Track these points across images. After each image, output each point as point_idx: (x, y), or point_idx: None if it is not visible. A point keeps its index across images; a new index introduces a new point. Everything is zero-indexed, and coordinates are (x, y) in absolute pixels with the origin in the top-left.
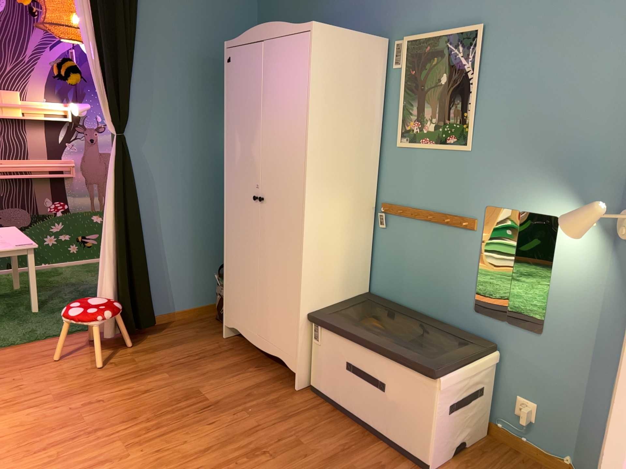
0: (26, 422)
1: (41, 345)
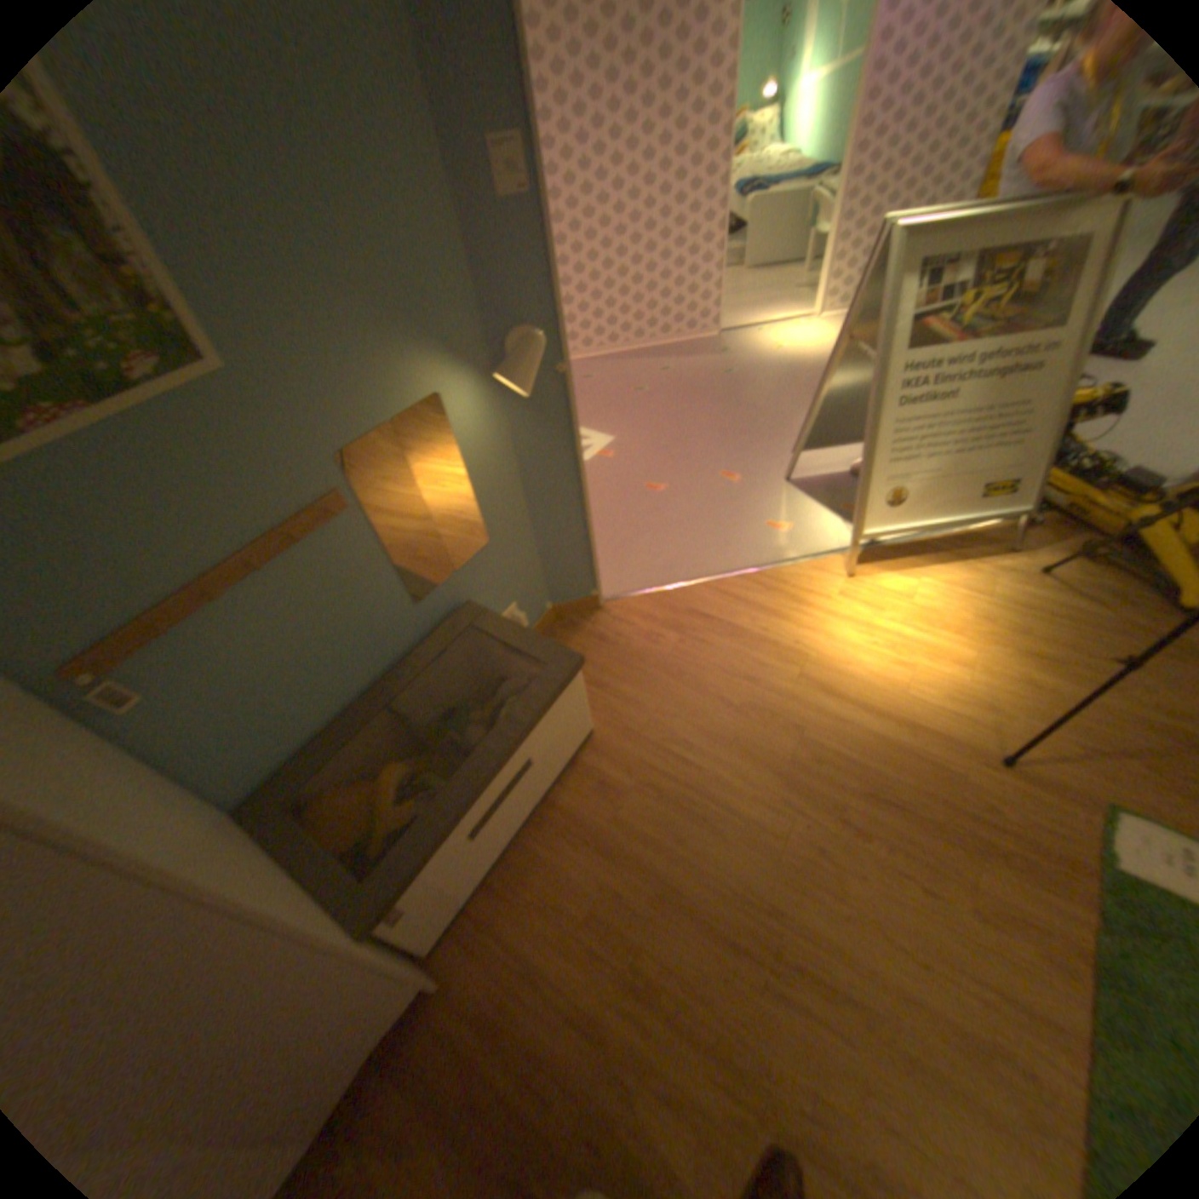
0: None
1: None
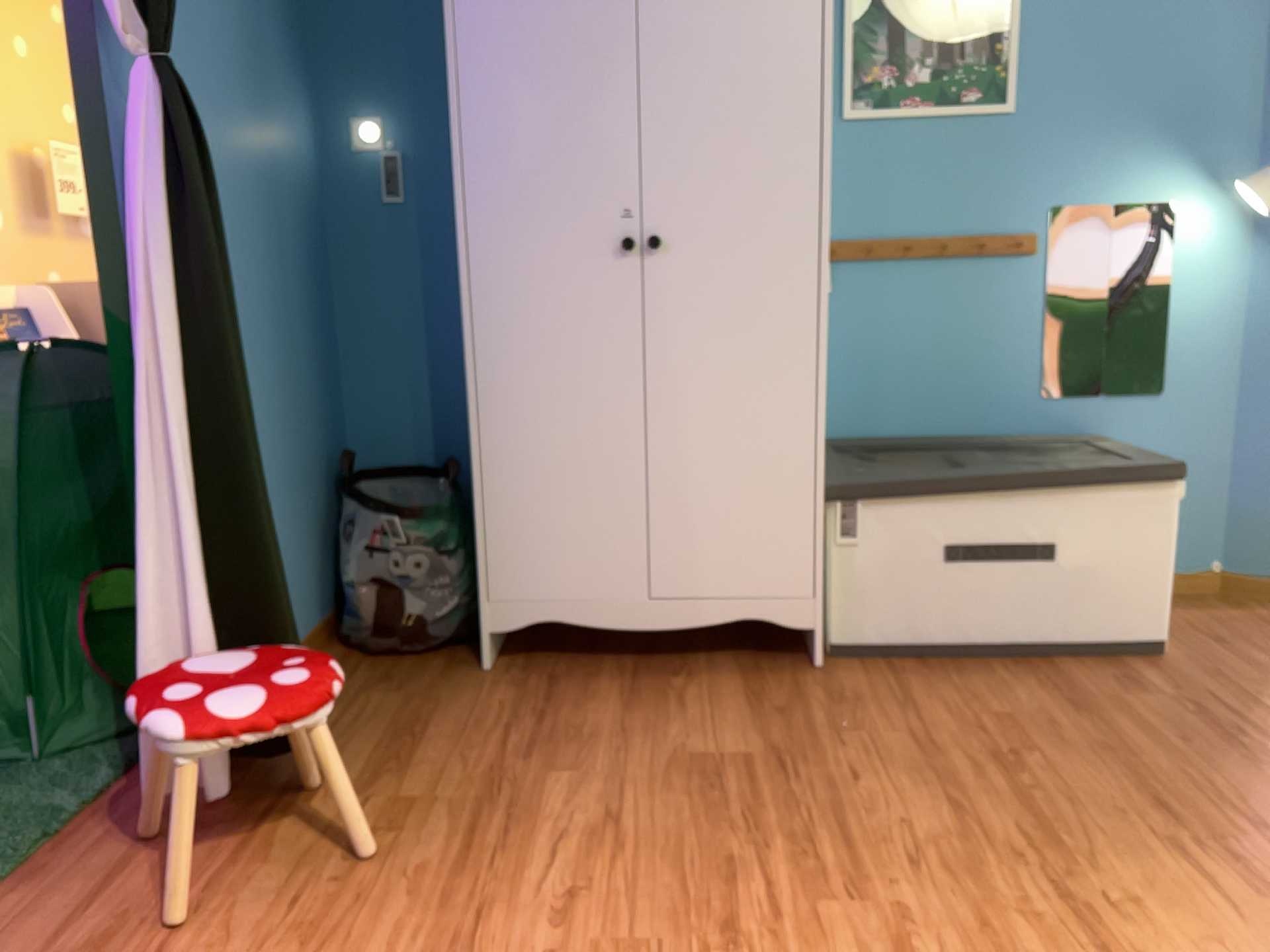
0: None
1: None
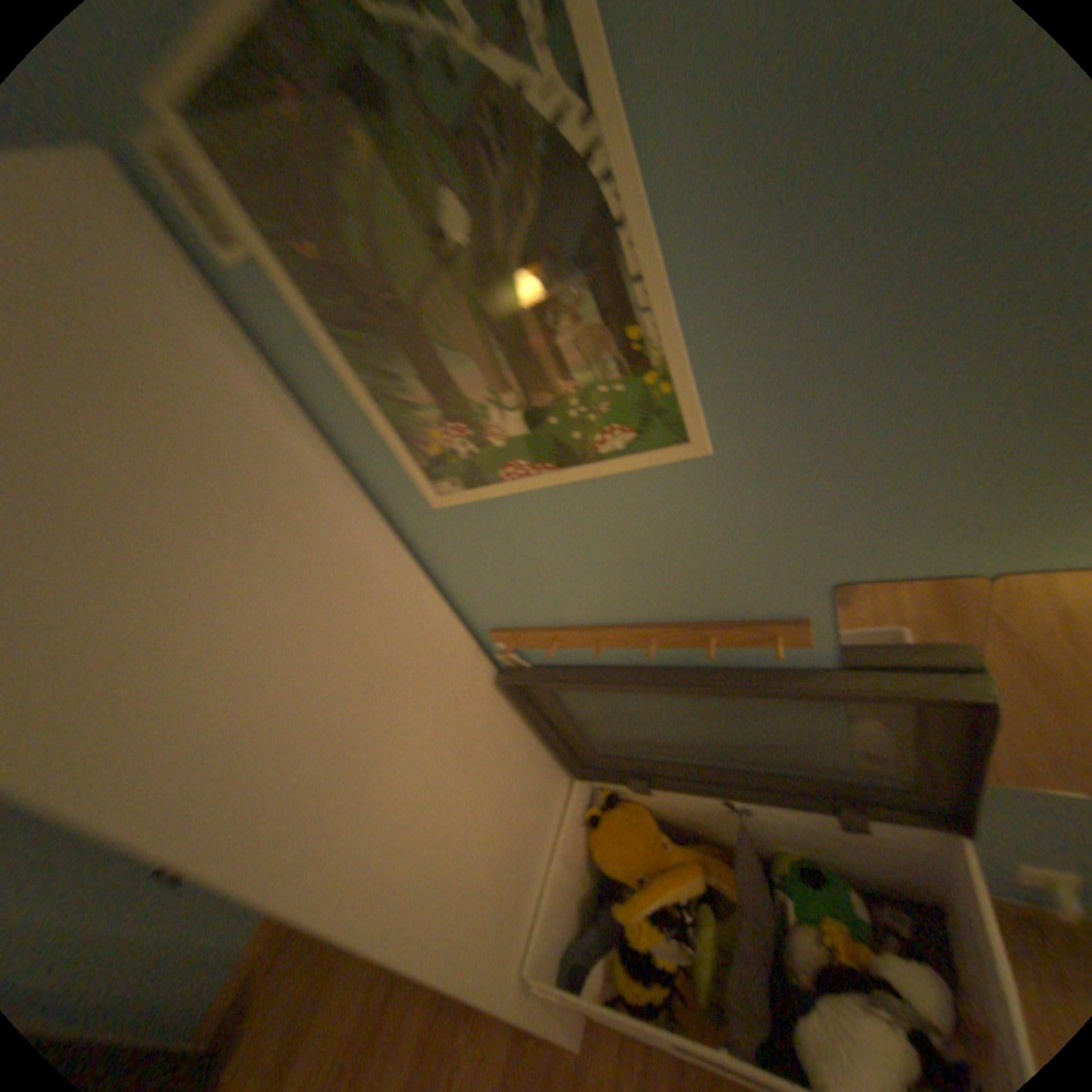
0: None
1: None
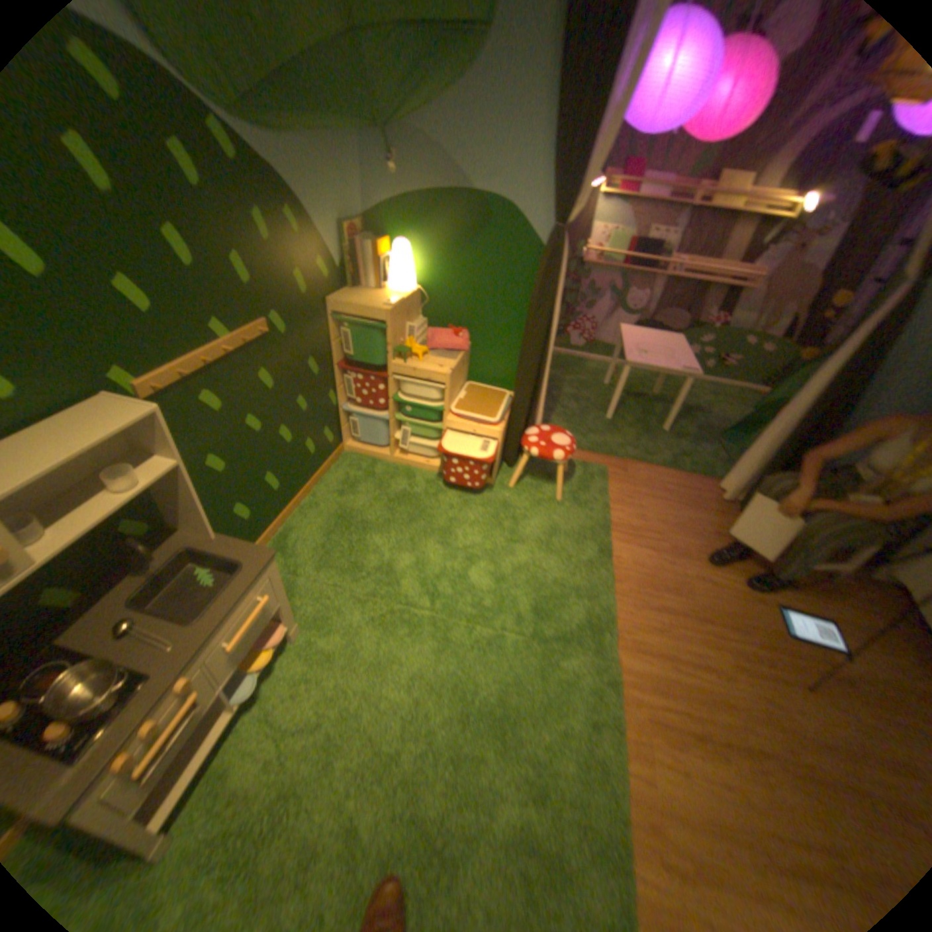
0: (645, 565)
1: (664, 476)
